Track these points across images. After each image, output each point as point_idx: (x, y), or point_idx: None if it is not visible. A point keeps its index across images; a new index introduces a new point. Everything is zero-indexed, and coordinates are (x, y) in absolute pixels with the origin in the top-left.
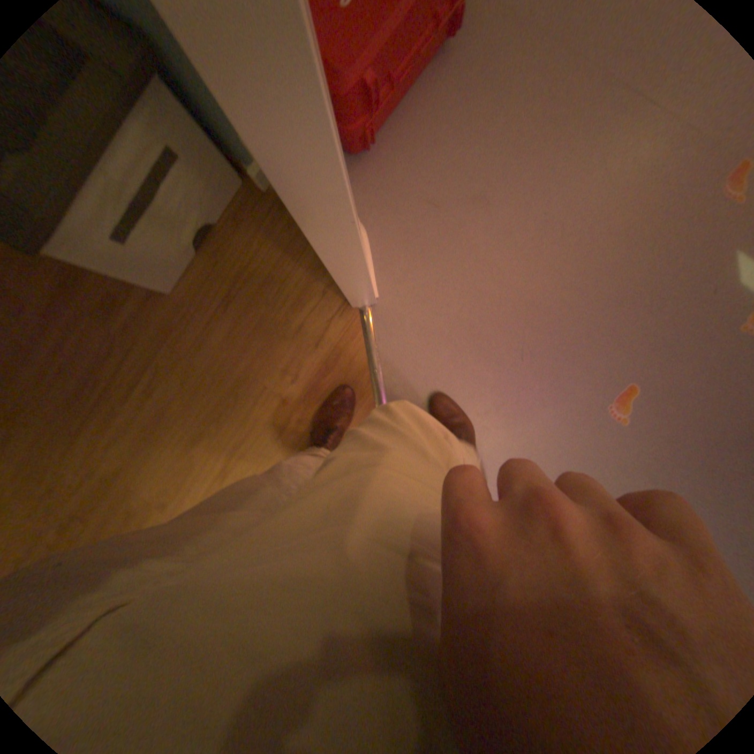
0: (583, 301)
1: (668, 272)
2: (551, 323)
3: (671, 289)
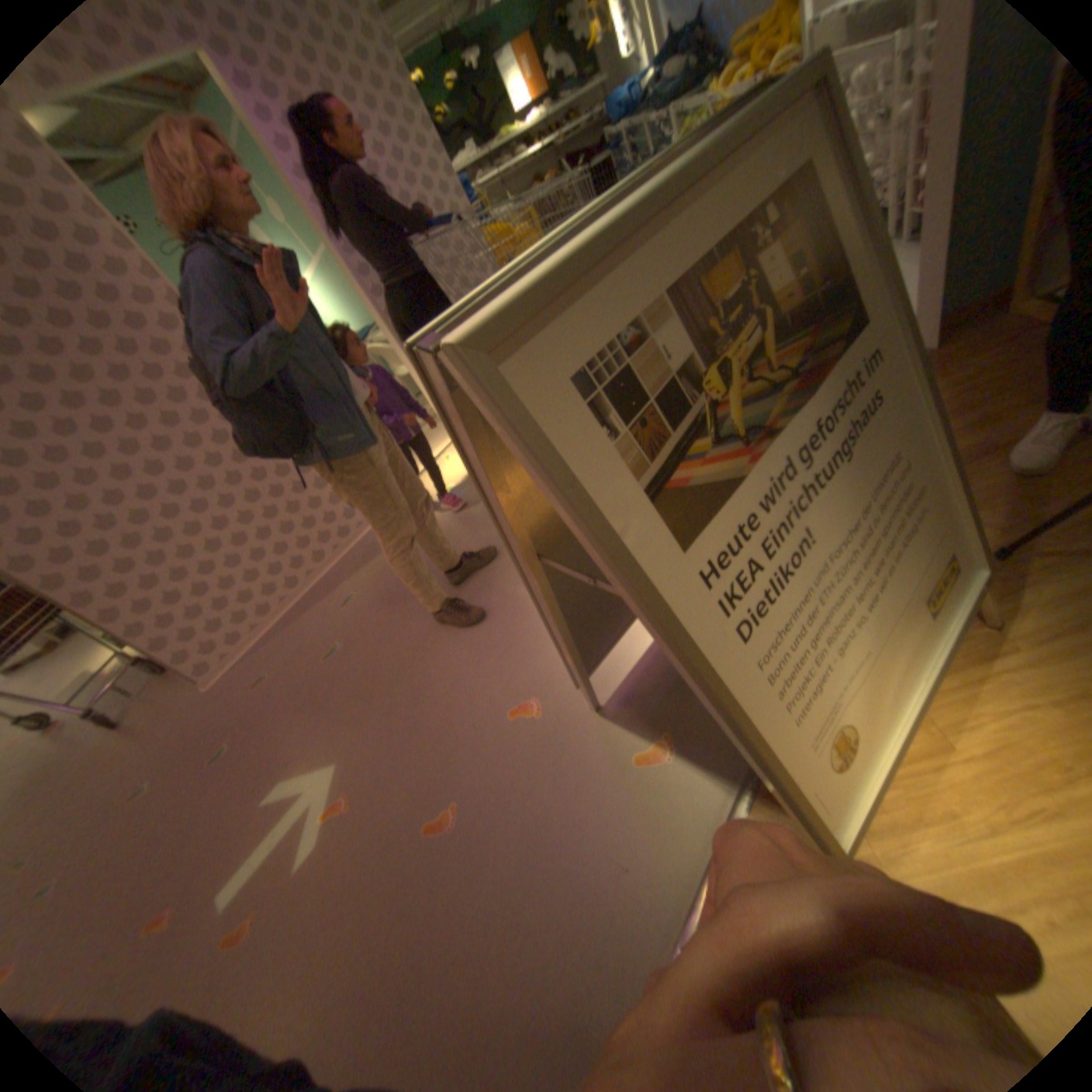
0: (368, 959)
1: (316, 908)
2: (402, 969)
3: (330, 891)
